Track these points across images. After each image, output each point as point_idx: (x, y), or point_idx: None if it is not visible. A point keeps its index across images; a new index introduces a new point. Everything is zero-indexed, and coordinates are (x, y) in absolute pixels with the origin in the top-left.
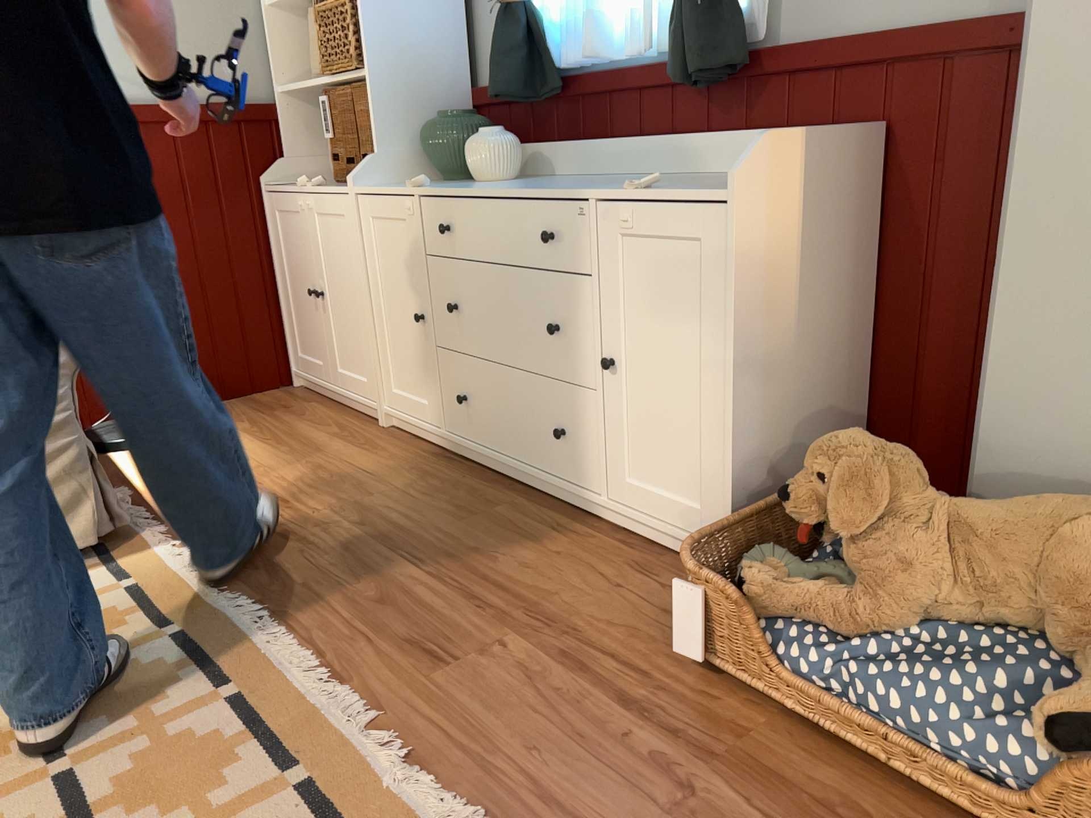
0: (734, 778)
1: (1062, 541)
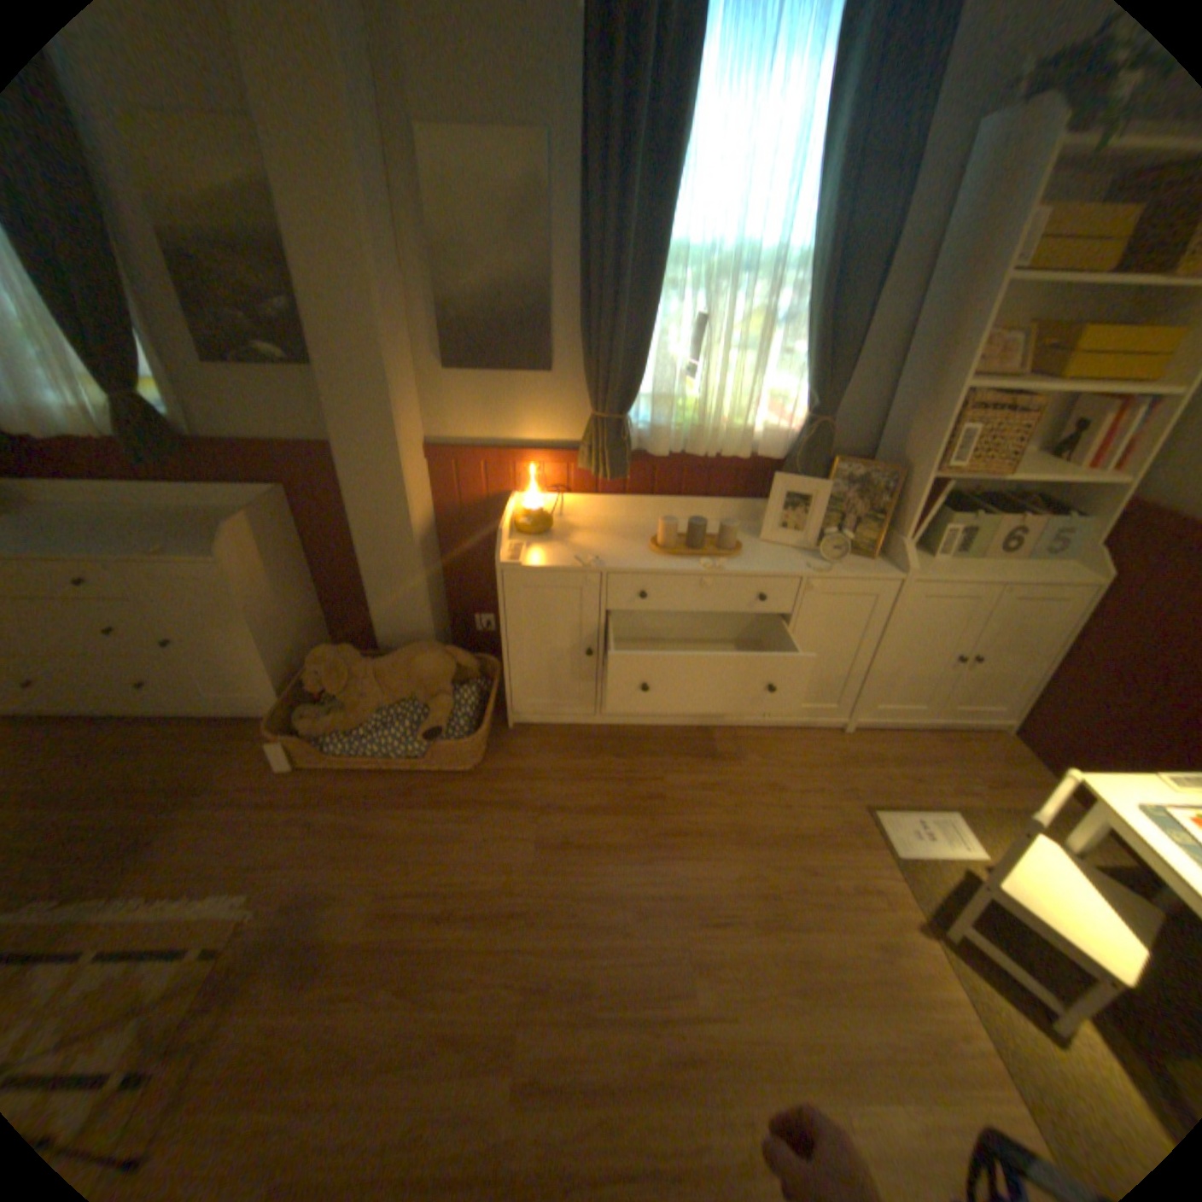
0: (324, 809)
1: (412, 668)
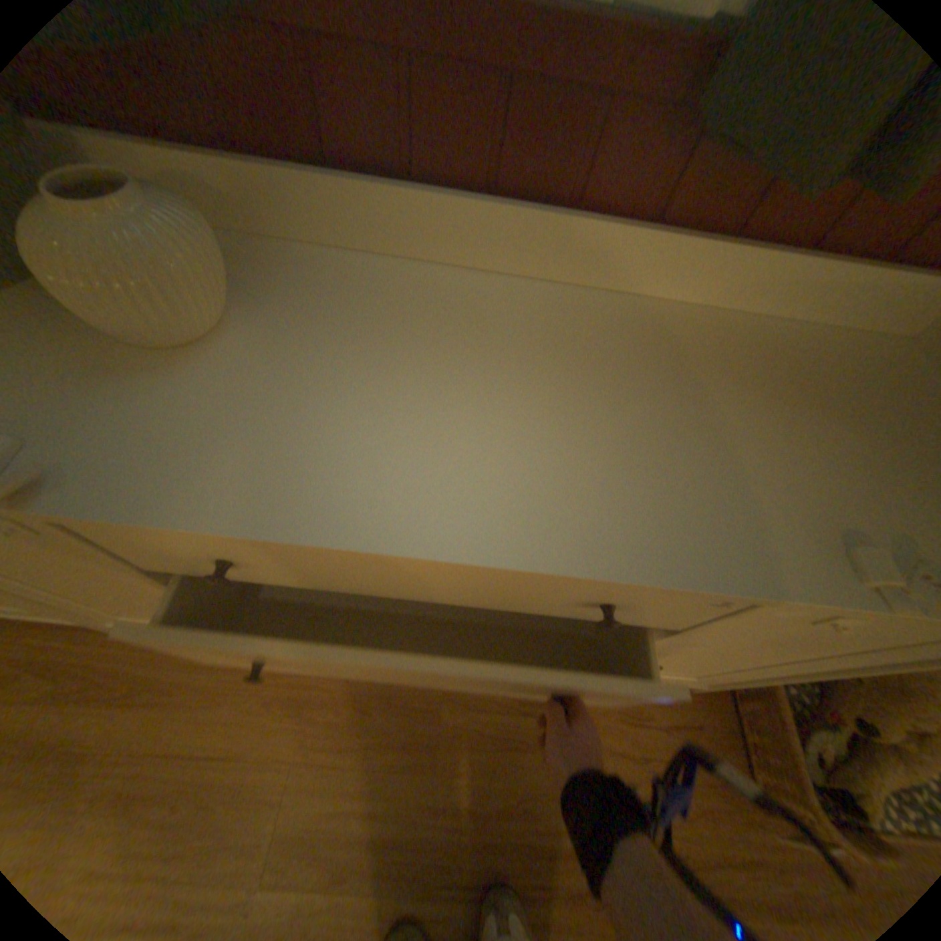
0: None
1: None
